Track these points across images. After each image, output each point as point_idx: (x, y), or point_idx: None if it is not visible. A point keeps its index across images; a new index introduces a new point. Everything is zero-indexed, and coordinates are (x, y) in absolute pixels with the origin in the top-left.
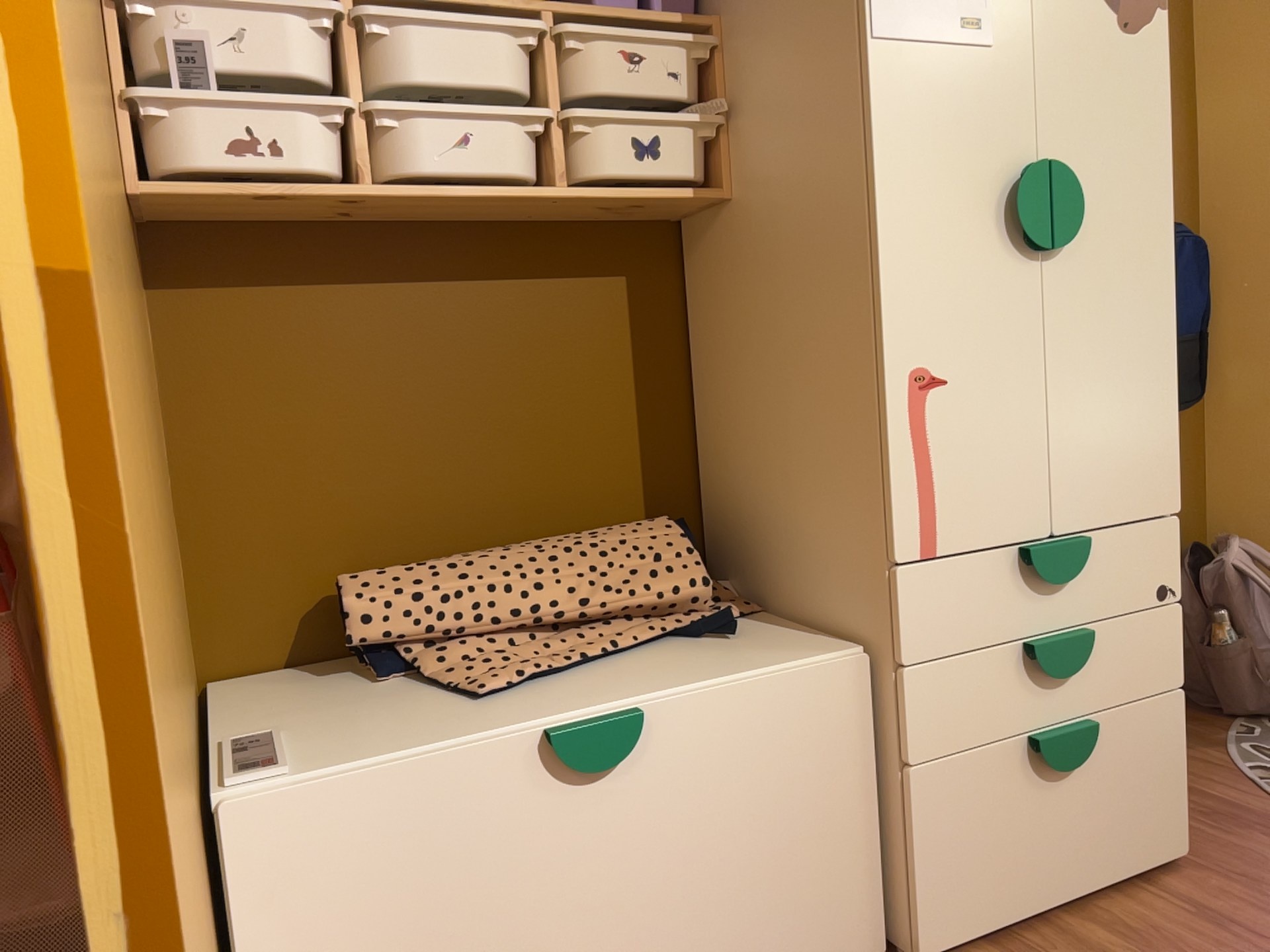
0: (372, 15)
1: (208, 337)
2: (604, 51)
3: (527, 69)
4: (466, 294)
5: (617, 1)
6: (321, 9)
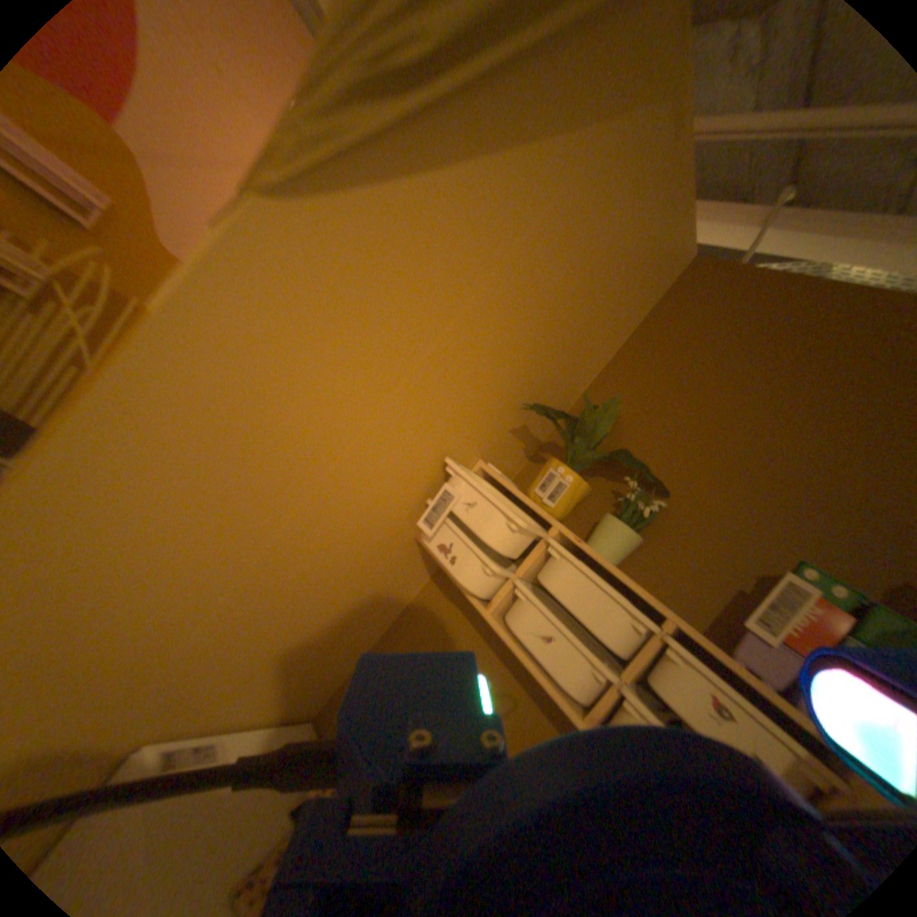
0: (557, 546)
1: (431, 612)
2: (696, 683)
3: (643, 643)
4: (534, 718)
5: (764, 665)
6: (534, 527)
